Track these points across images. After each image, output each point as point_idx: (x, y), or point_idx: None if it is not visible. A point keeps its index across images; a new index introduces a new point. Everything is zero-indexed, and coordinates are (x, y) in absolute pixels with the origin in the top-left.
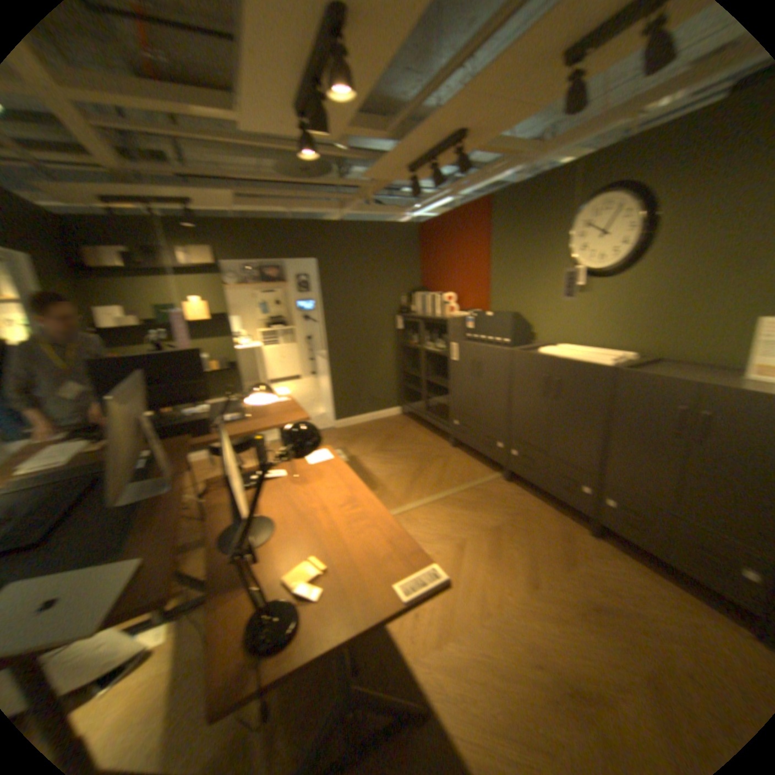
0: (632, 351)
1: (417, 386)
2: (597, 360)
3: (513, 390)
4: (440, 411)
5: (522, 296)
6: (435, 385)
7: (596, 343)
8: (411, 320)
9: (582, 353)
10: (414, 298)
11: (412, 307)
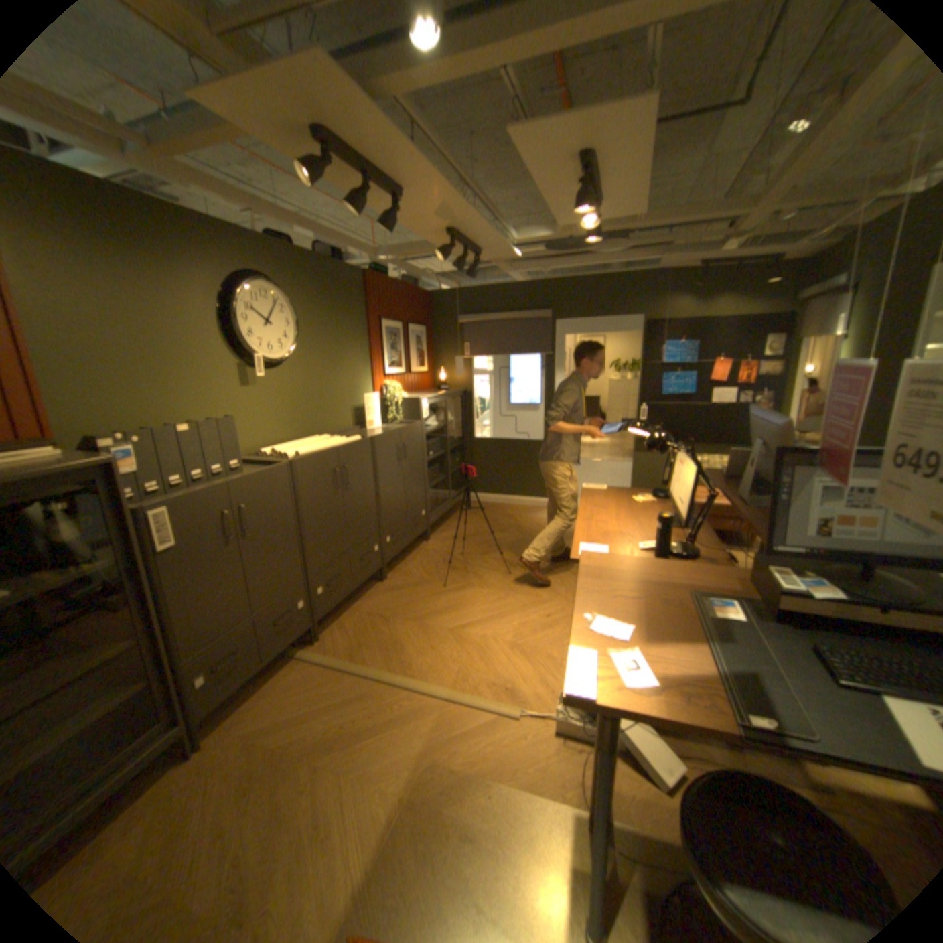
0: (304, 438)
1: None
2: (351, 439)
3: (297, 516)
4: None
5: (153, 397)
6: None
7: (276, 440)
8: None
9: (318, 443)
10: None
11: None
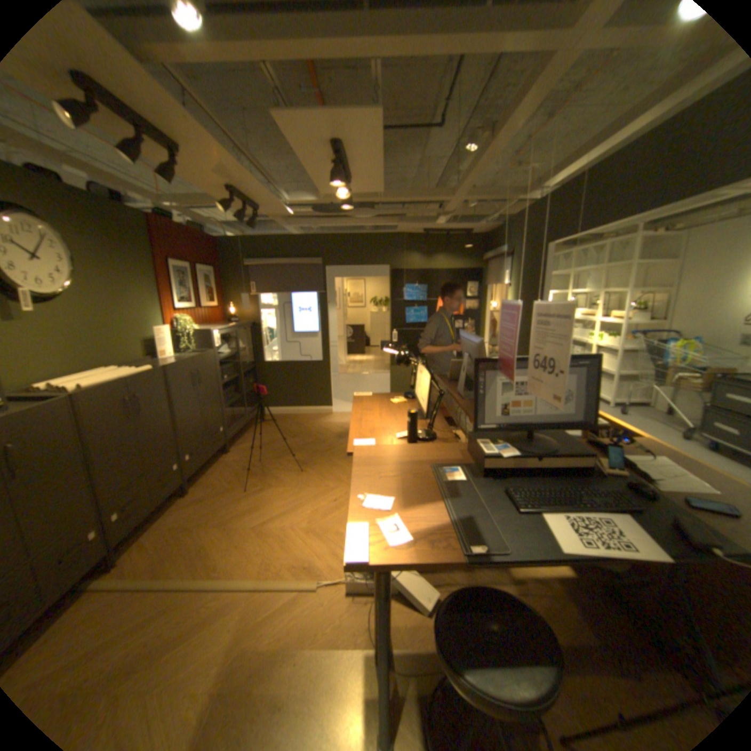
0: (88, 370)
1: None
2: (141, 369)
3: (83, 448)
4: None
5: None
6: None
7: (54, 374)
8: None
9: (105, 374)
10: None
11: None
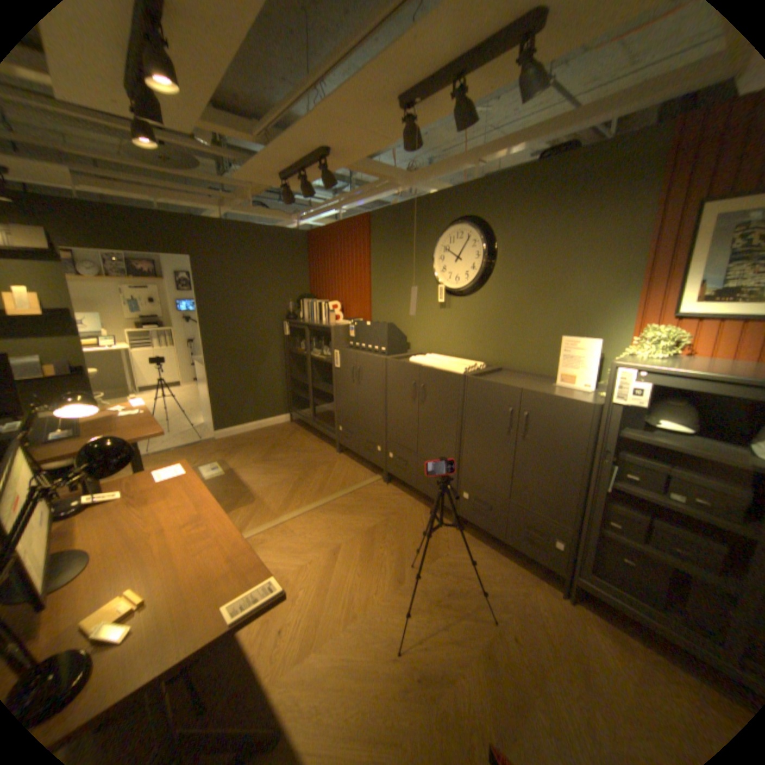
0: (483, 362)
1: (308, 393)
2: (453, 369)
3: (389, 396)
4: (330, 417)
5: (399, 309)
6: (325, 392)
7: (457, 354)
8: (302, 327)
9: (444, 362)
10: (305, 305)
11: (302, 313)
